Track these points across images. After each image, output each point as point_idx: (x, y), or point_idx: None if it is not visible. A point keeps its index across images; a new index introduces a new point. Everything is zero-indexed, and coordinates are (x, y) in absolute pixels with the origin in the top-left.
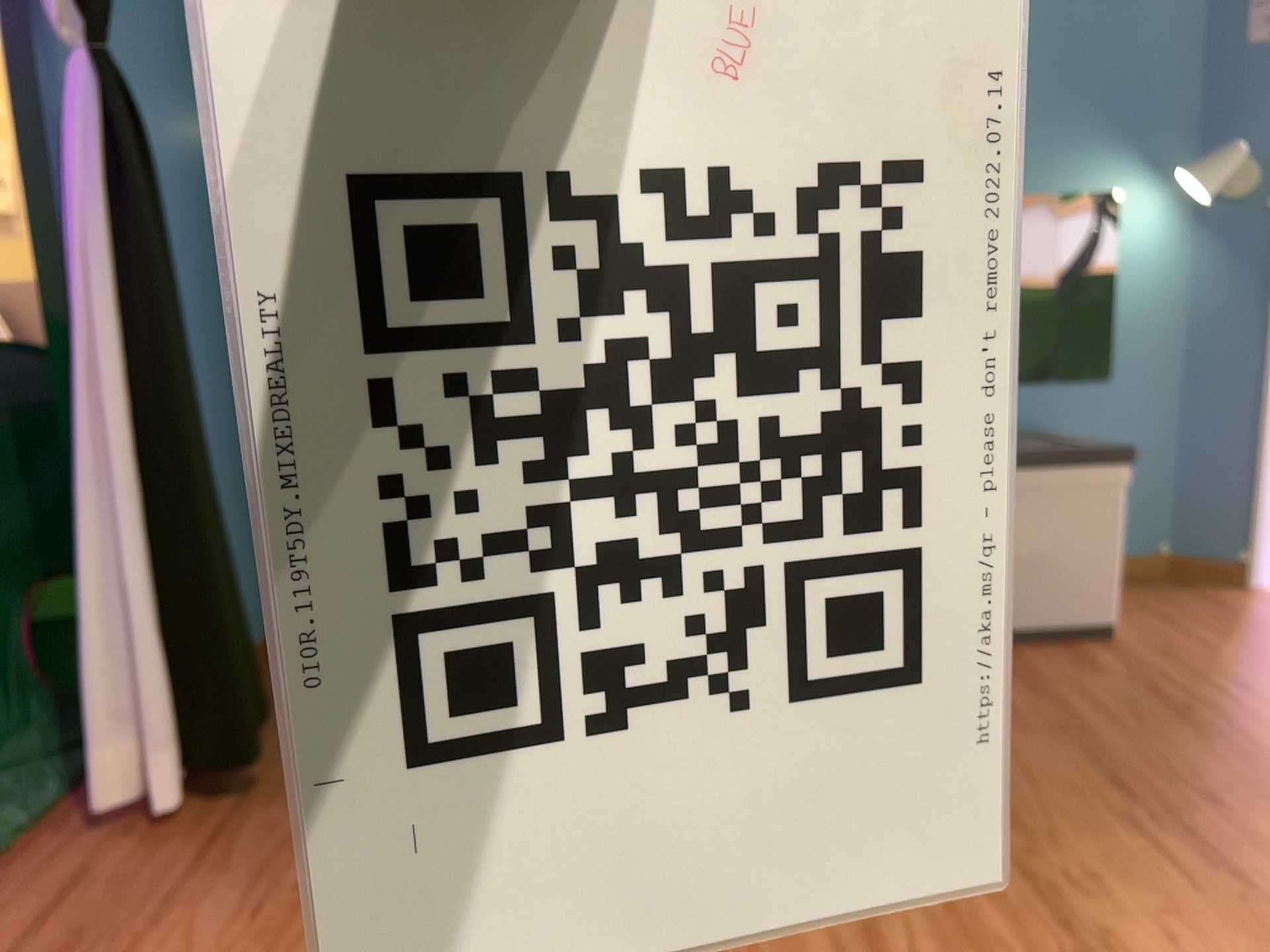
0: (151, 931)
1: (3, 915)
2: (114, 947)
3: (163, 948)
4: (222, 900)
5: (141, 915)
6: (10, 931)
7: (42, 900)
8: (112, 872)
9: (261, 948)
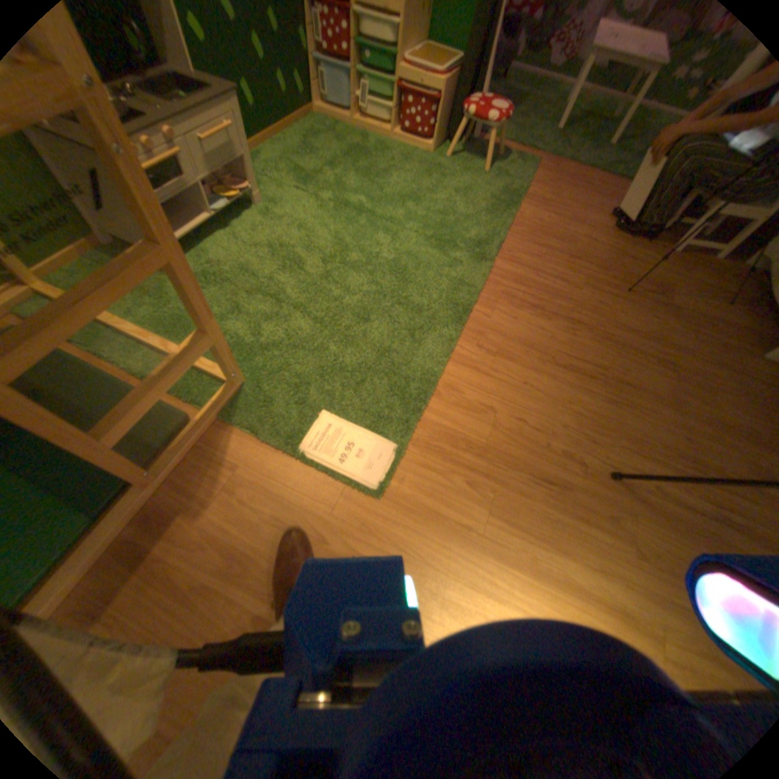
0: (593, 197)
1: (603, 183)
2: (588, 192)
3: (587, 197)
4: (602, 205)
5: (599, 196)
6: (597, 183)
7: (607, 187)
8: (616, 195)
9: (583, 207)
